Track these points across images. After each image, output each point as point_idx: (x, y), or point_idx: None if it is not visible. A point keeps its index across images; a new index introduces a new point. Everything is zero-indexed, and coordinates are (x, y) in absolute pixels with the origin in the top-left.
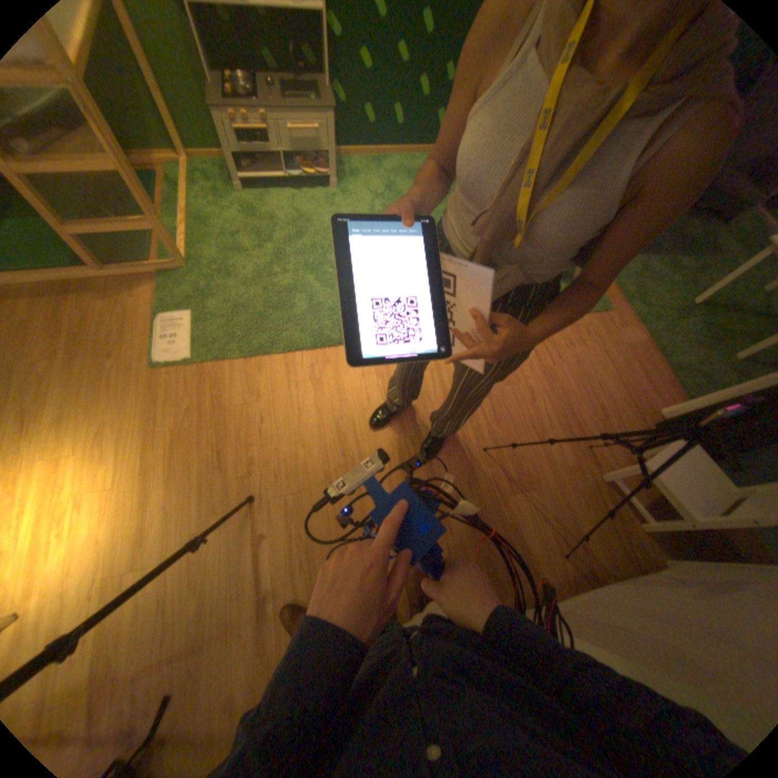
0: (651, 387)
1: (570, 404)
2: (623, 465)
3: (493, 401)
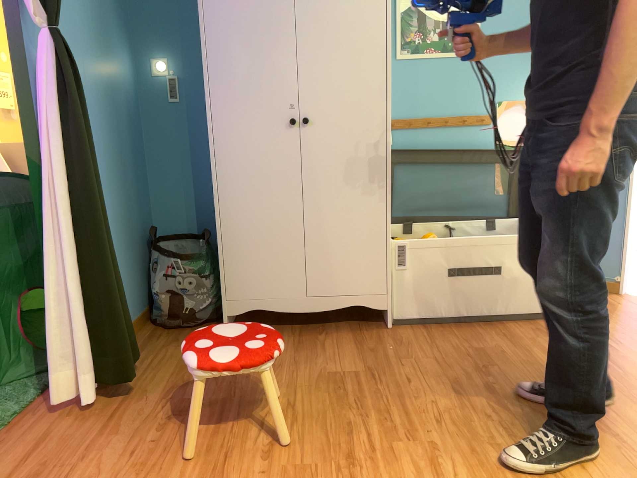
0: (28, 446)
1: (198, 439)
2: (189, 382)
3: (333, 453)
